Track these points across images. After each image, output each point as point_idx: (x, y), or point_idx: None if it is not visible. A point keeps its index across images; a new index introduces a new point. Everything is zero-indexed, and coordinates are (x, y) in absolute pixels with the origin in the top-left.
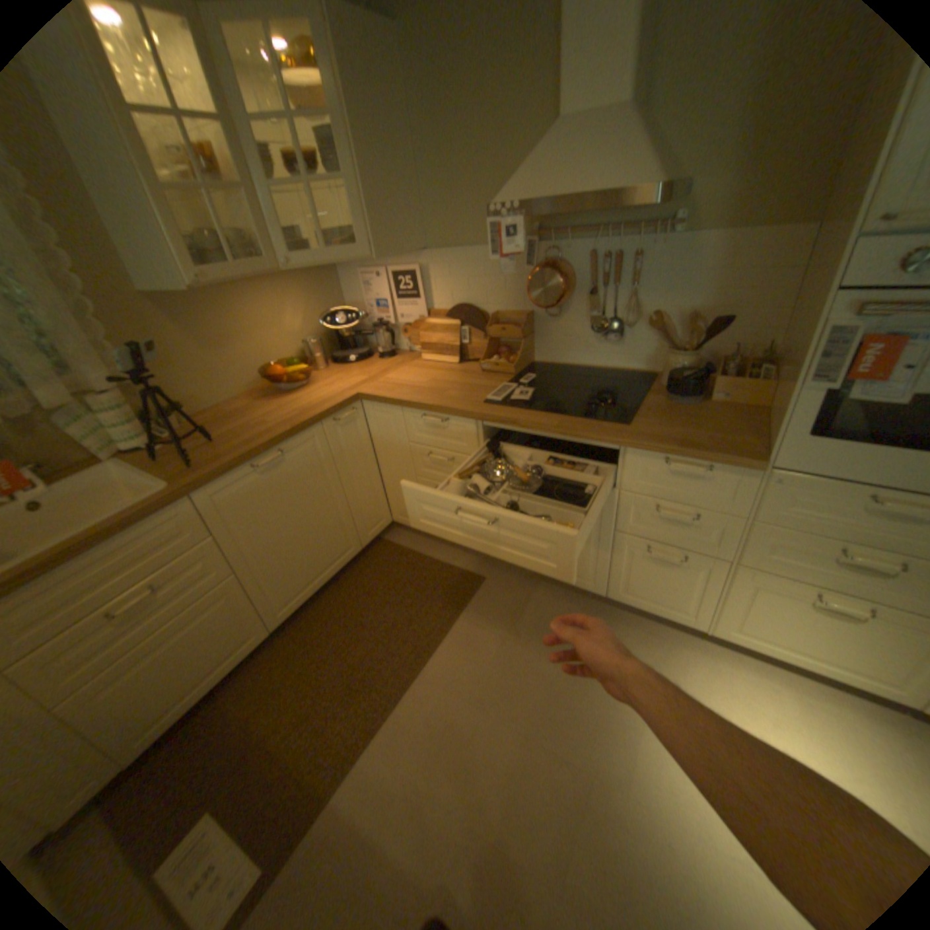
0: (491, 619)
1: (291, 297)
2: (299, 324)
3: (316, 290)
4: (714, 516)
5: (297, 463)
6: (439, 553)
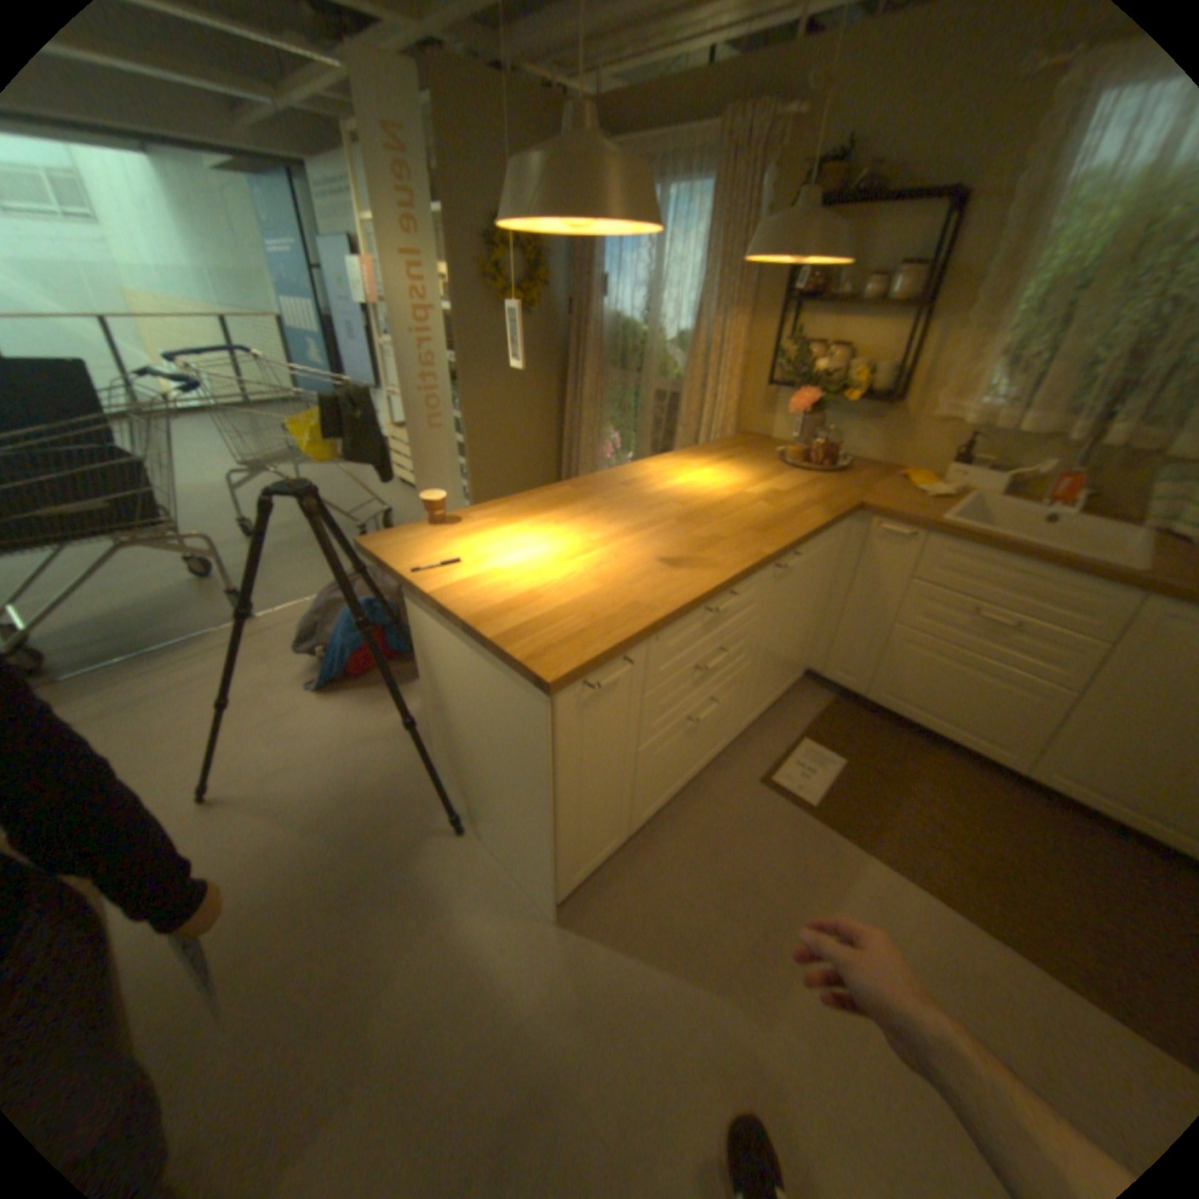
0: None
1: None
2: None
3: None
4: None
5: None
6: None
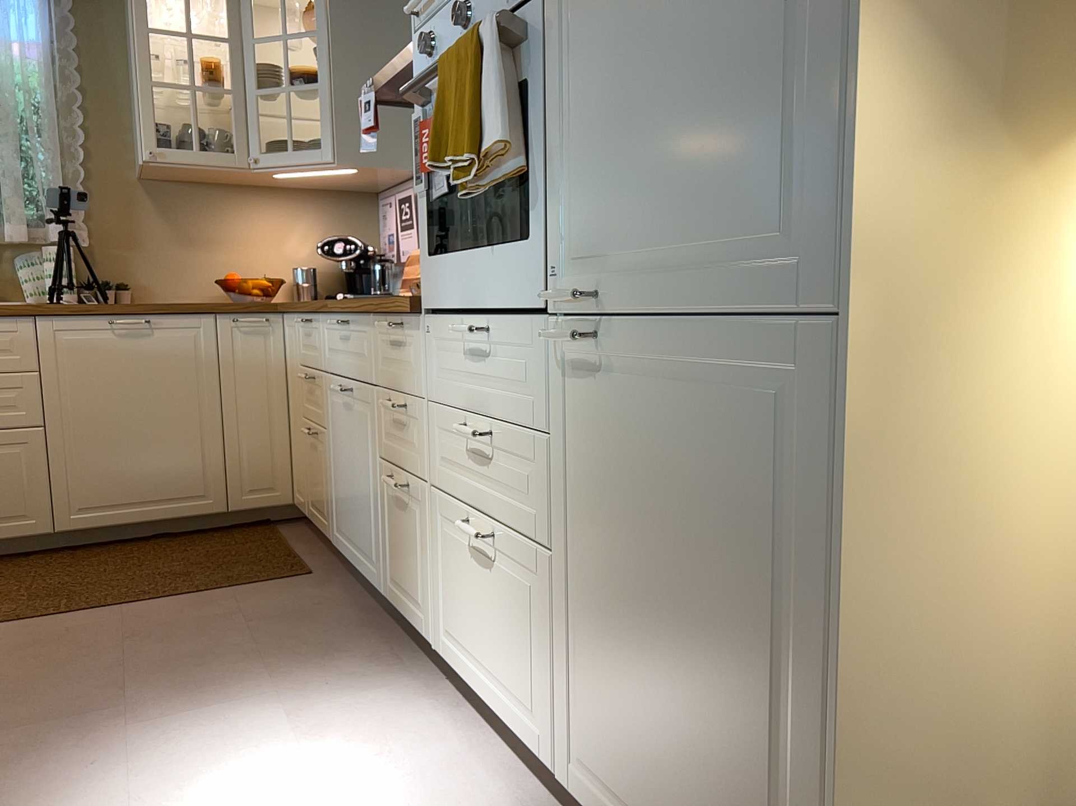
0: (256, 599)
1: (303, 220)
2: (305, 252)
3: (341, 221)
4: (413, 406)
5: (166, 345)
6: (304, 548)
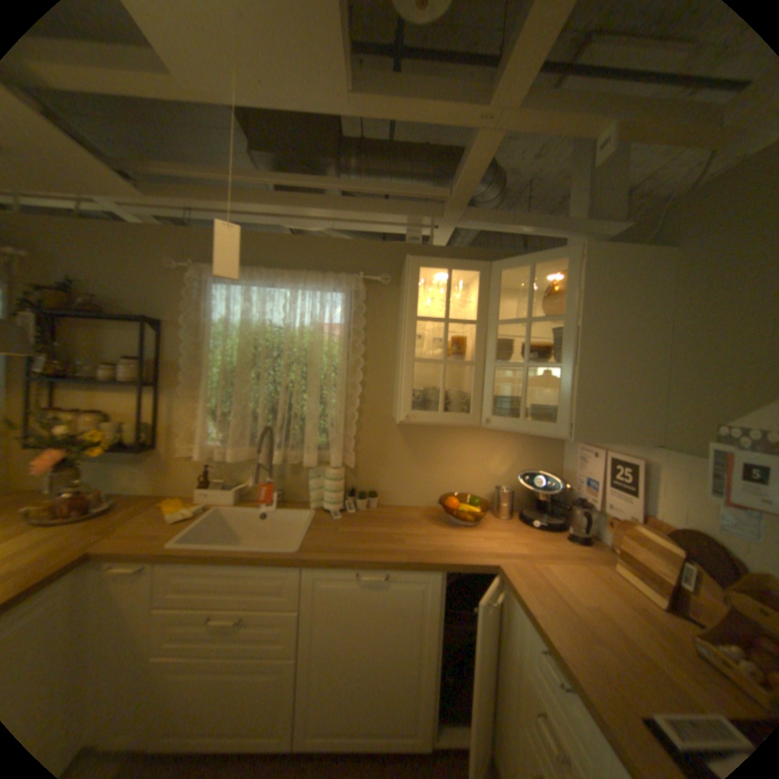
0: None
1: (505, 447)
2: (504, 471)
3: (534, 448)
4: None
5: (399, 598)
6: None
